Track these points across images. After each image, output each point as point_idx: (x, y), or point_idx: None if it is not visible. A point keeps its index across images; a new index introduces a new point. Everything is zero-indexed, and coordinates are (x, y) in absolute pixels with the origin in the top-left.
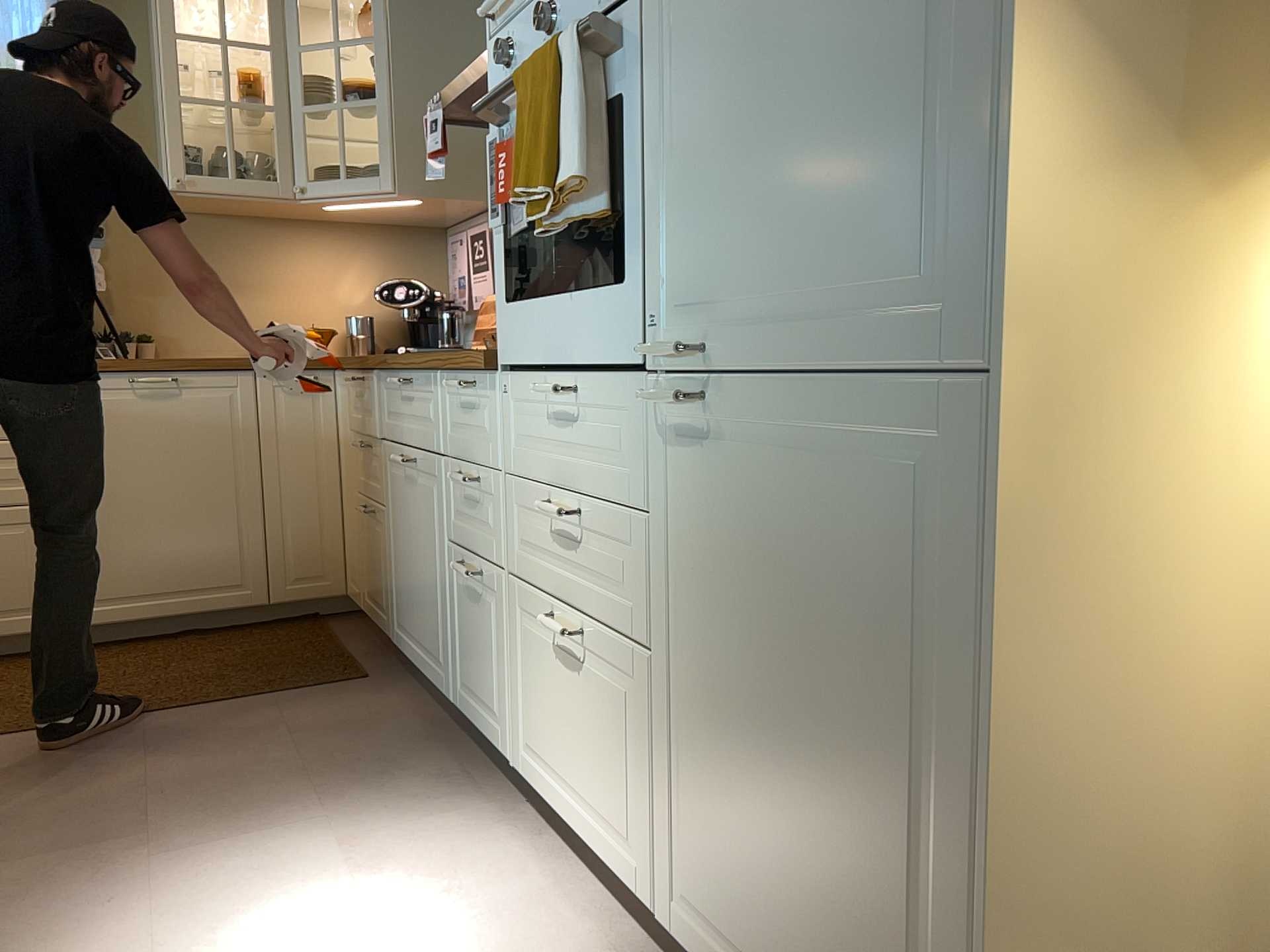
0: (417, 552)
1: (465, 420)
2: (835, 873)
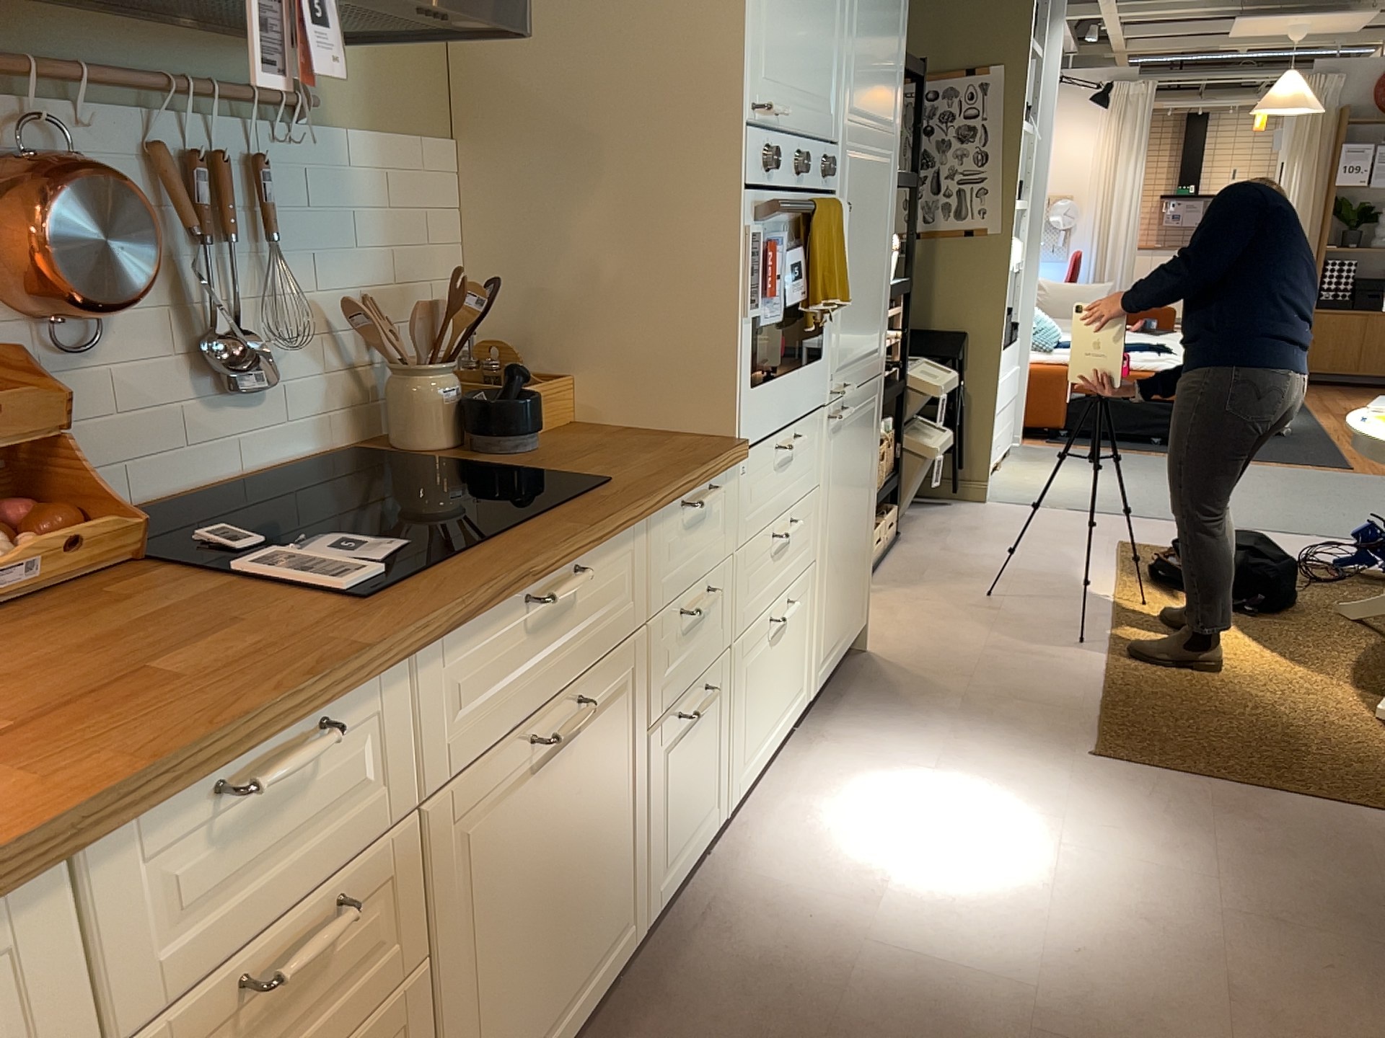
0: (568, 857)
1: (690, 541)
2: (855, 560)
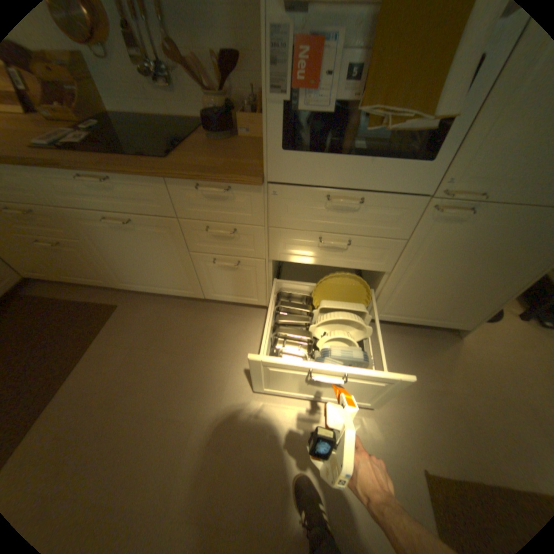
0: (144, 257)
1: (212, 203)
2: (460, 298)
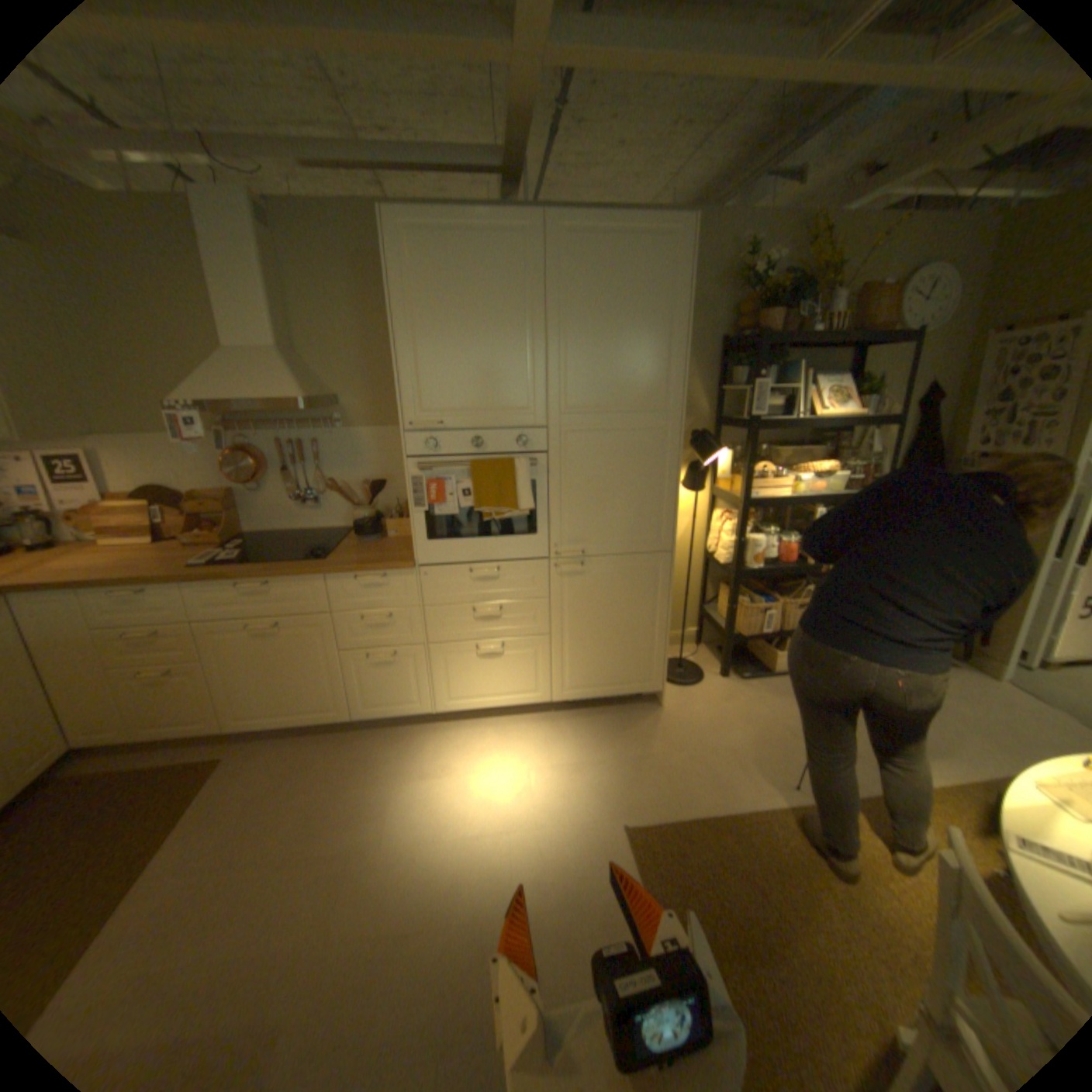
0: (279, 670)
1: (367, 593)
2: (623, 650)
